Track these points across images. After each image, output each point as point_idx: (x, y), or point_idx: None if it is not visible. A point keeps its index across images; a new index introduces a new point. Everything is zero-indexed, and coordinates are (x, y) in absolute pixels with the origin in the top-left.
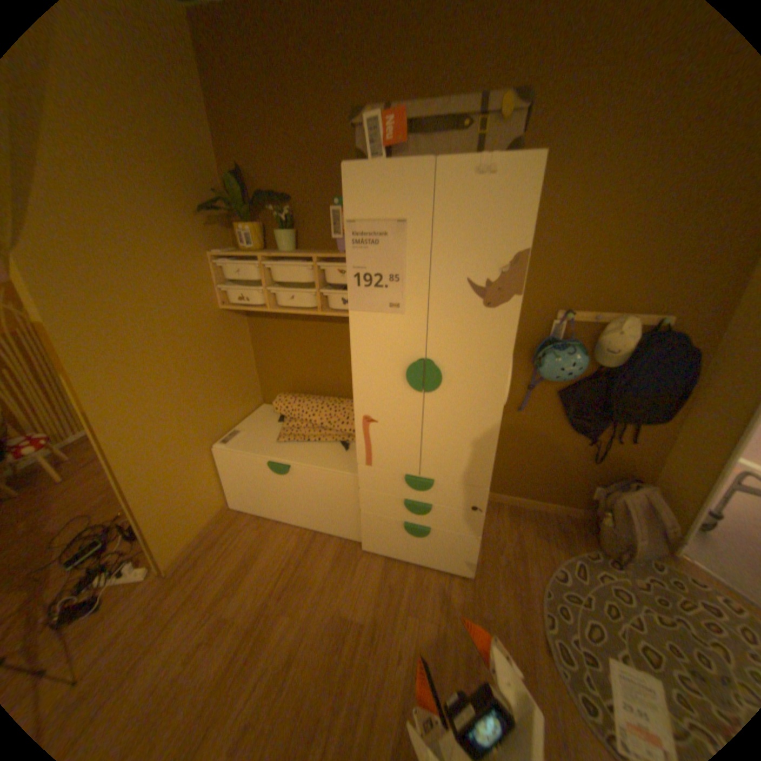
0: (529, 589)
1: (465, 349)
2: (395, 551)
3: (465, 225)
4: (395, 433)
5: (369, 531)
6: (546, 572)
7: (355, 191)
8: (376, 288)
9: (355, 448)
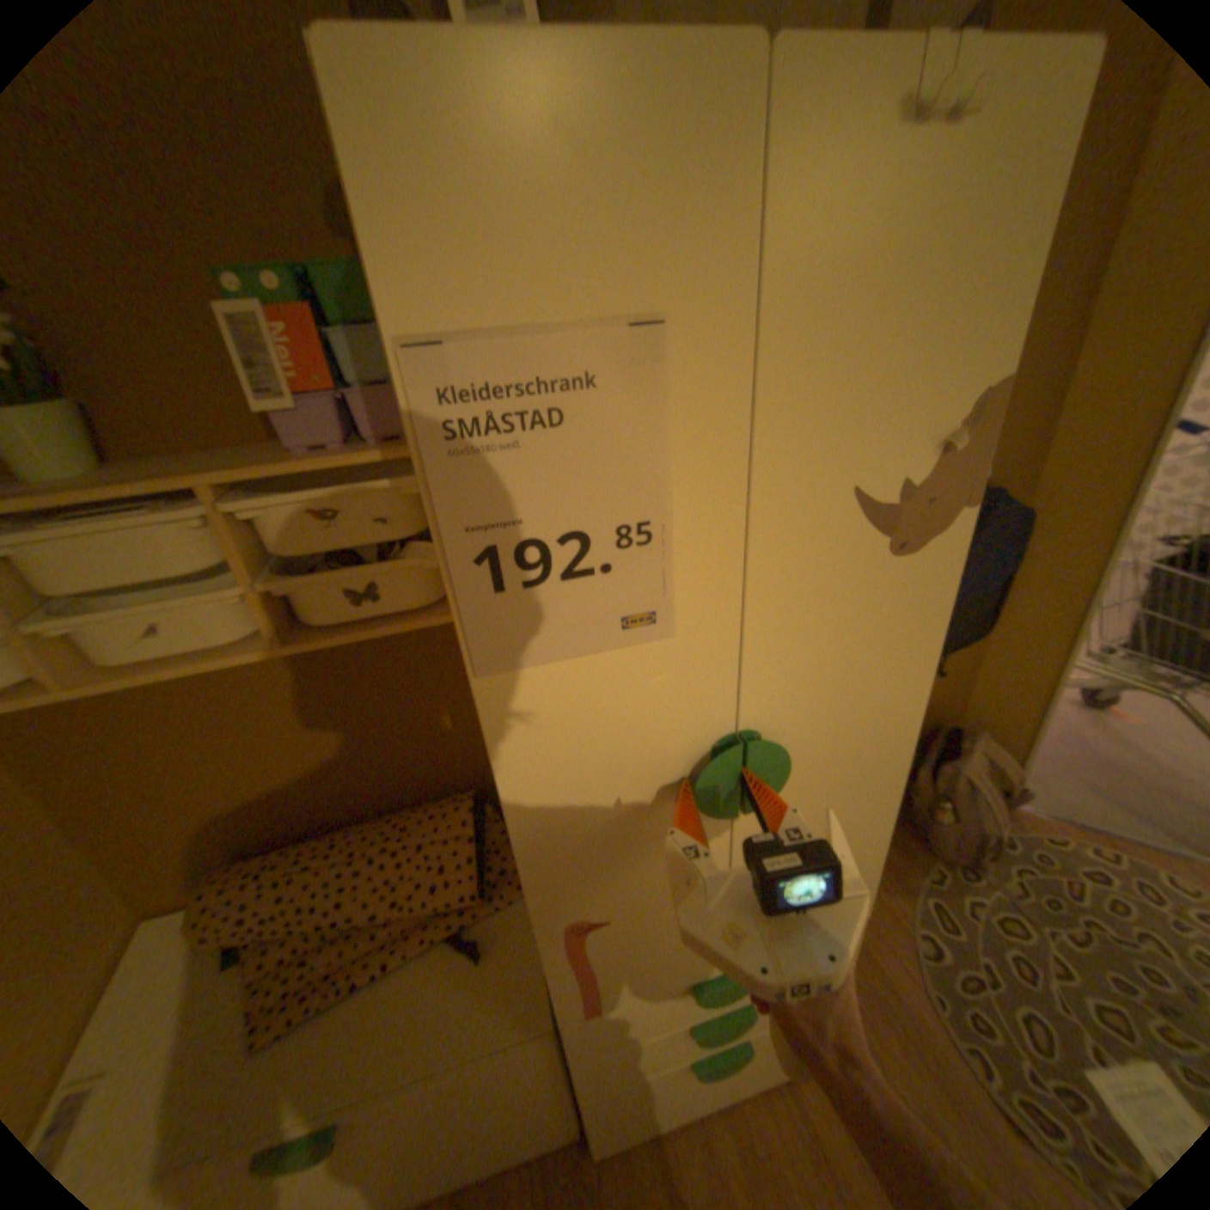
0: (908, 1013)
1: (840, 673)
2: (671, 1118)
3: (861, 315)
4: (661, 923)
5: (607, 1125)
6: (906, 956)
7: (423, 191)
8: (571, 580)
9: (491, 938)
